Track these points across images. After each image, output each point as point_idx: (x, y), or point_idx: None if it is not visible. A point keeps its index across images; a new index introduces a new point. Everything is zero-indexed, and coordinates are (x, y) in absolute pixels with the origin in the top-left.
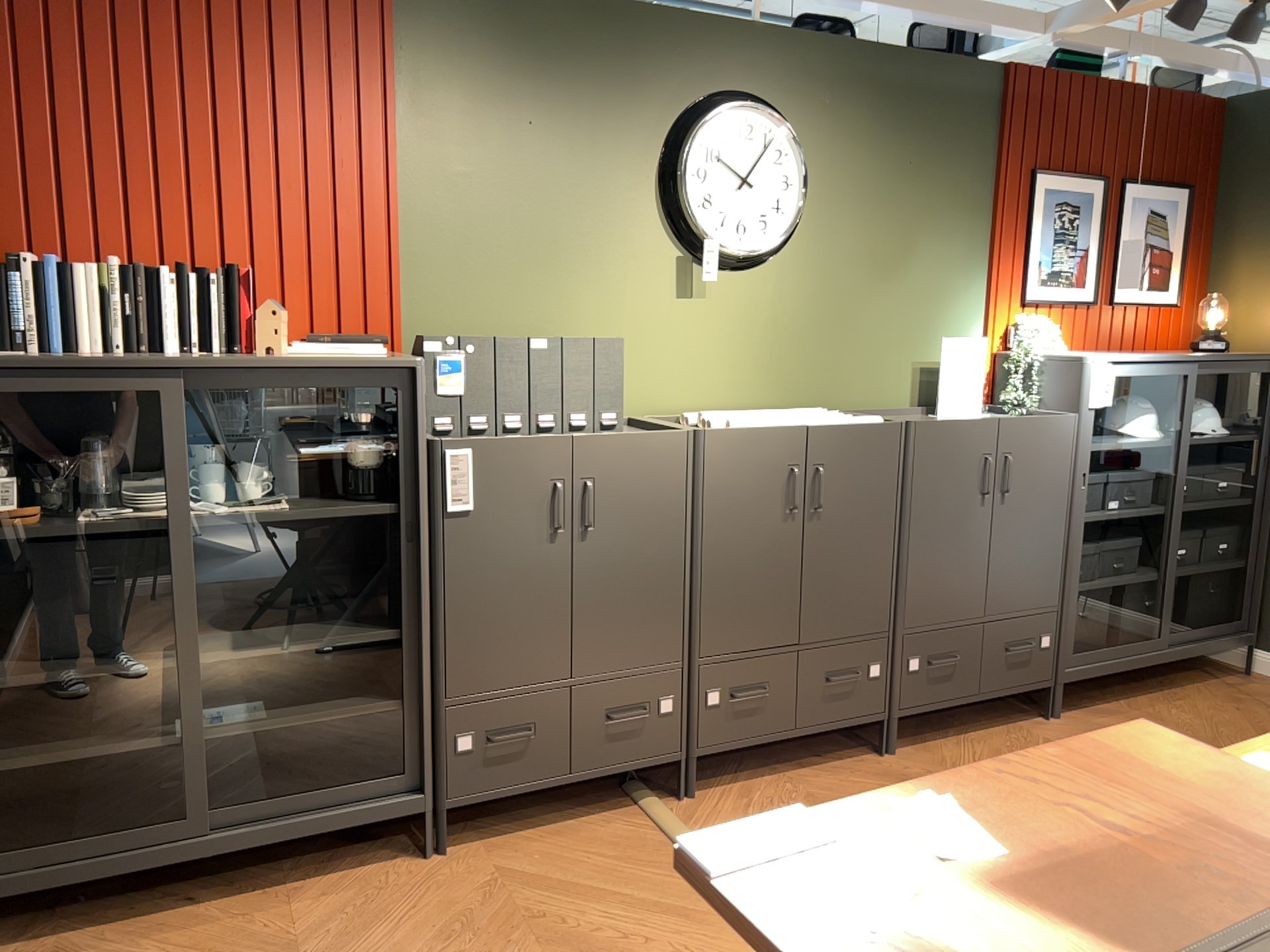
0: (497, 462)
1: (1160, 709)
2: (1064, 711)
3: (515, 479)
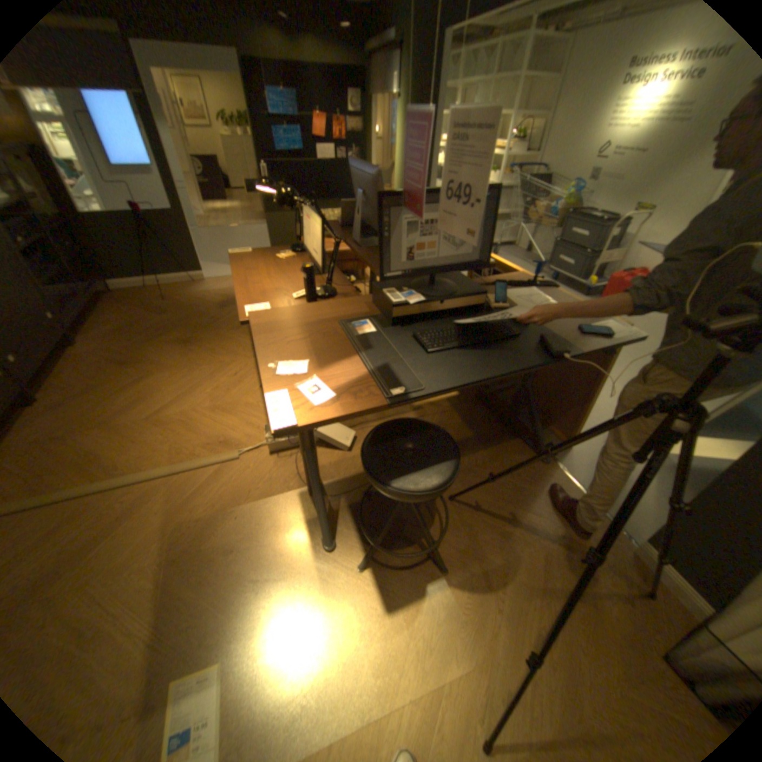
0: None
1: (102, 319)
2: (73, 340)
3: None
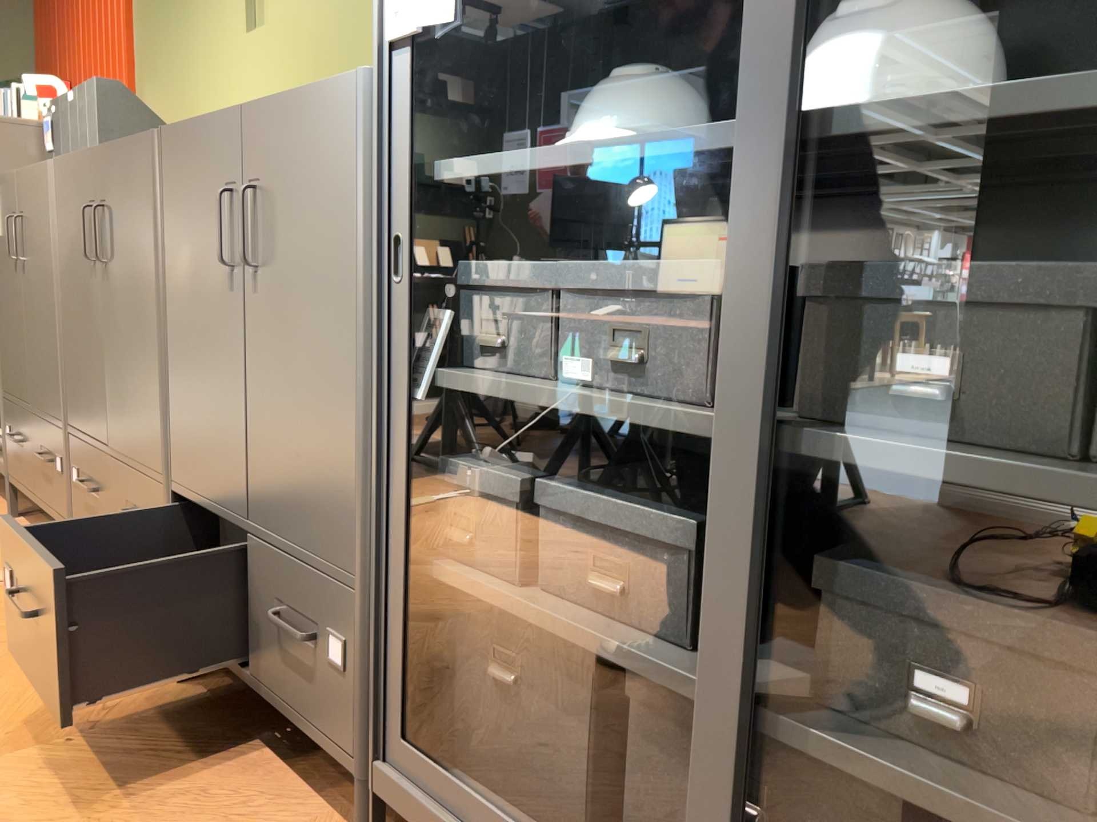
0: (1, 197)
1: None
2: None
3: (6, 213)
